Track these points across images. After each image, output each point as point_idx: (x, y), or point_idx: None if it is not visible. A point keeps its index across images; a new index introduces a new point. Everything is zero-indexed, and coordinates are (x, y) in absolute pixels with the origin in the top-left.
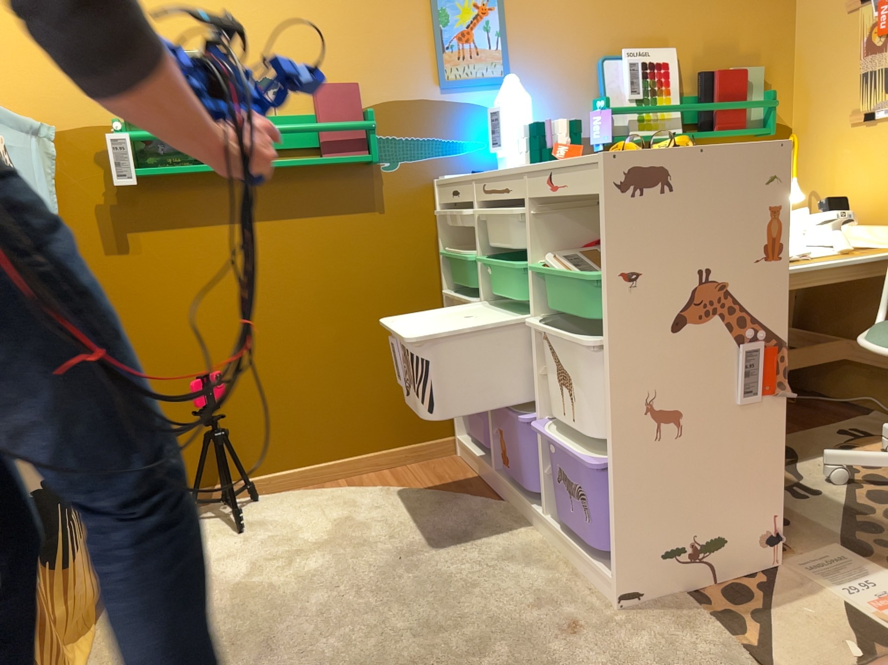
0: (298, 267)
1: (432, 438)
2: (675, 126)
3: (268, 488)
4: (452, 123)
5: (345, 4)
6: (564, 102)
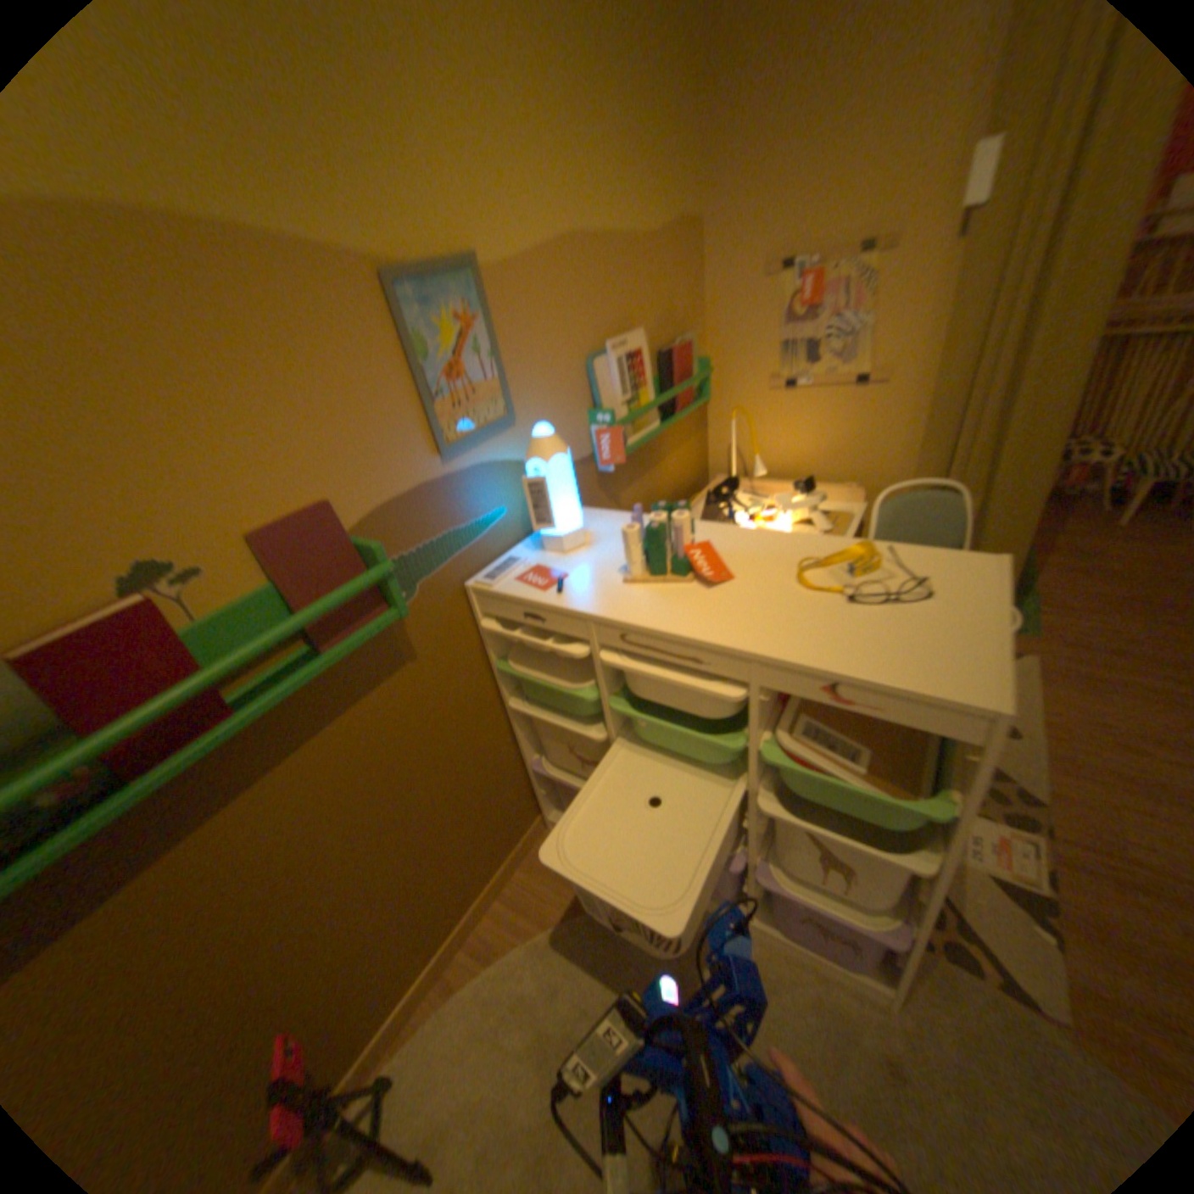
0: (328, 804)
1: (523, 833)
2: (655, 416)
3: (387, 1044)
4: (465, 497)
5: (248, 351)
6: (566, 420)
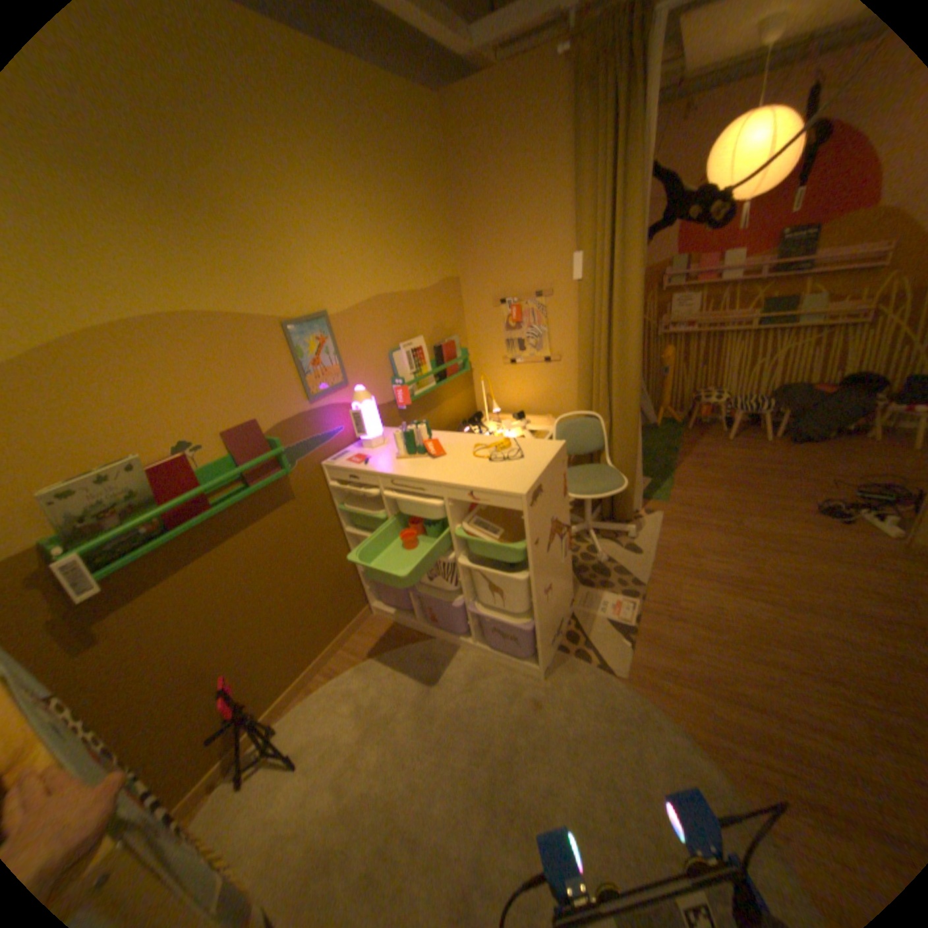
0: (248, 567)
1: (357, 614)
2: (432, 381)
3: (273, 718)
4: (321, 422)
5: (227, 361)
6: (377, 384)
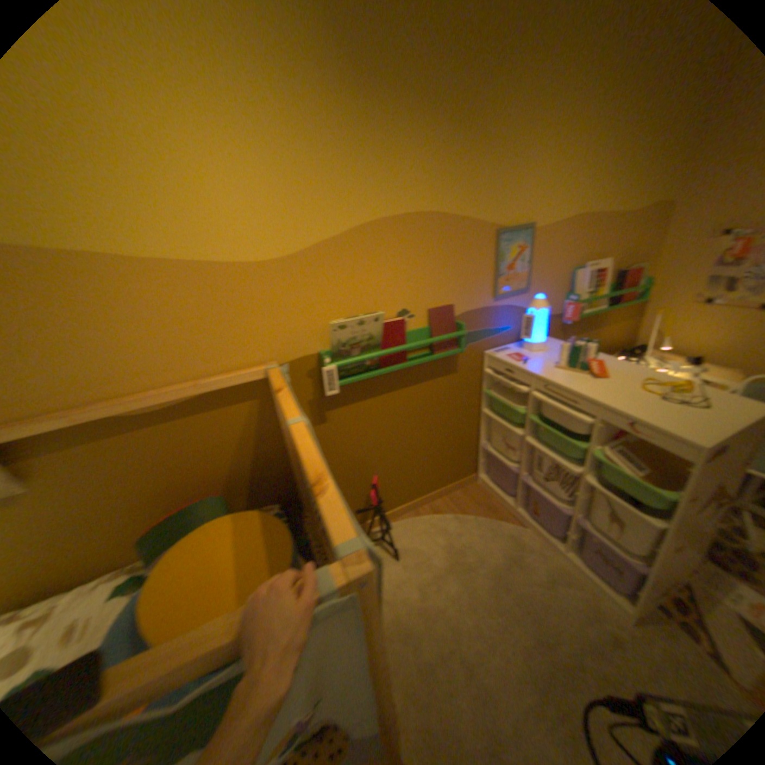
0: (411, 411)
1: (466, 477)
2: (604, 303)
3: (391, 519)
4: (495, 318)
5: (449, 255)
6: (552, 296)
